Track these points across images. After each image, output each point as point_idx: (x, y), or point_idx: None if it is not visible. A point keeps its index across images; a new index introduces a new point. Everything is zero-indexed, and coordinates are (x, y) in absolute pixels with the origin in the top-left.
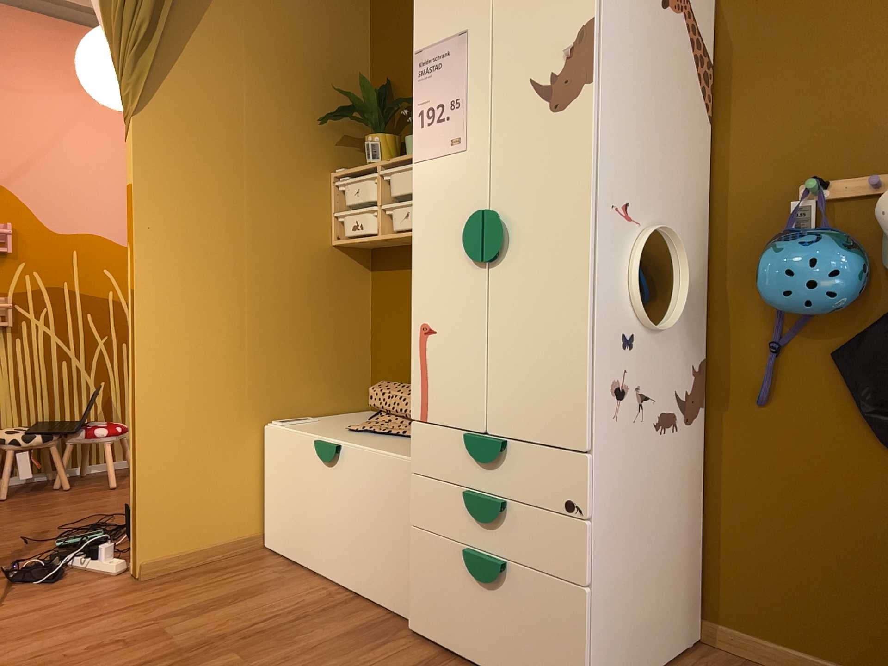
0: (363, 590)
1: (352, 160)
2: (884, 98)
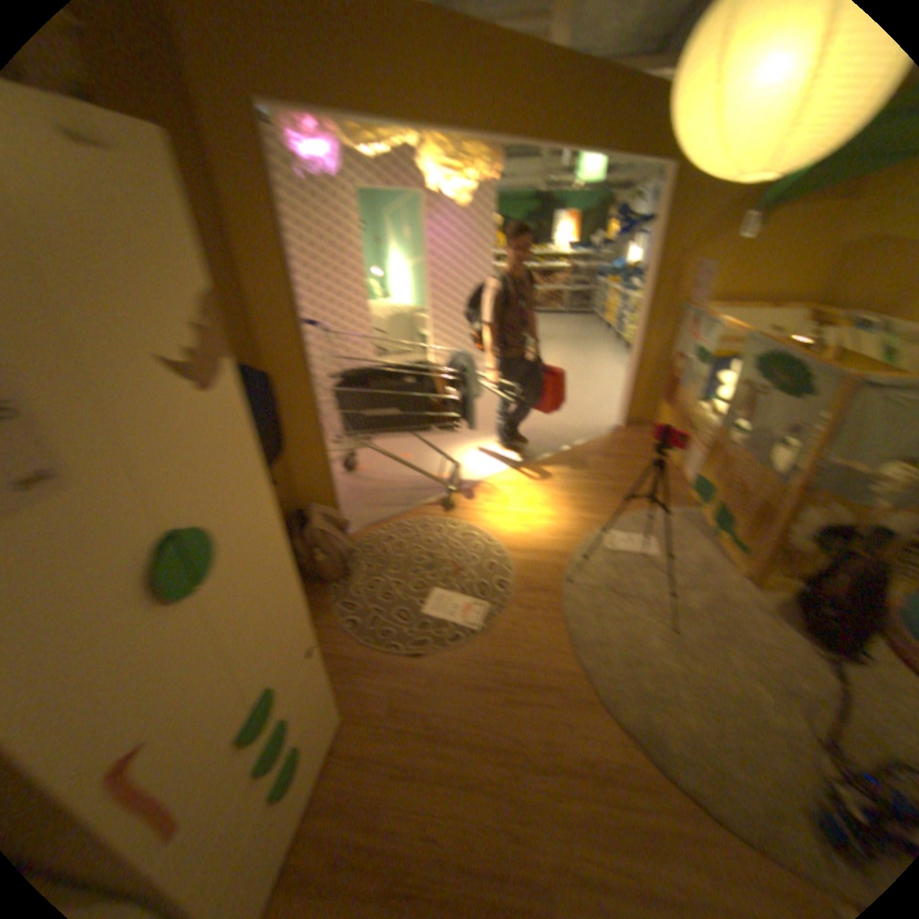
0: None
1: None
2: None
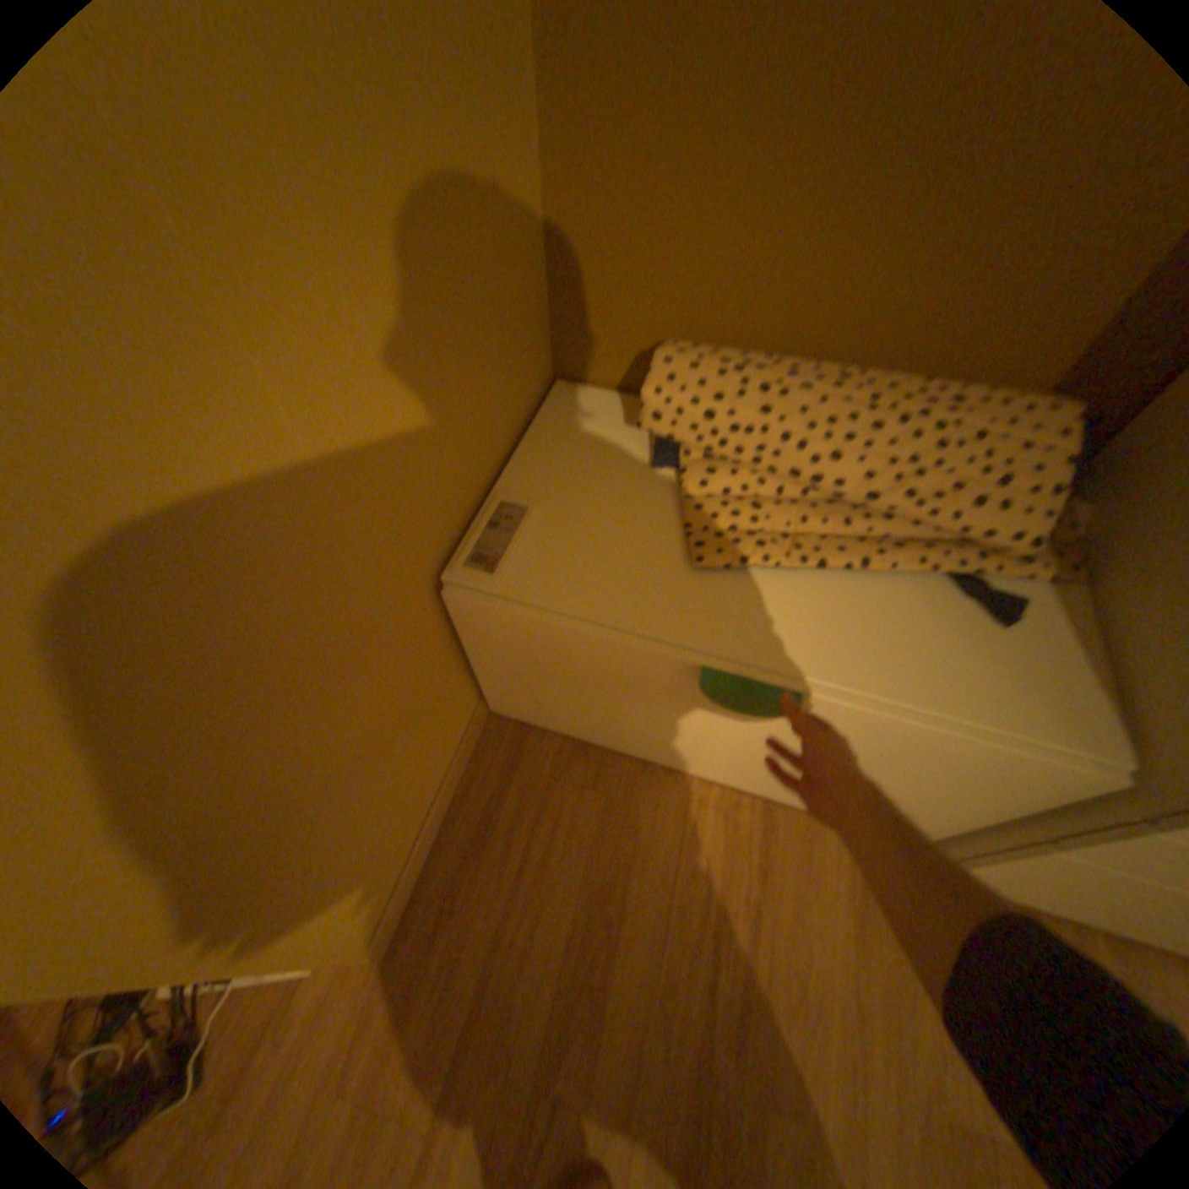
0: (787, 799)
1: None
2: None
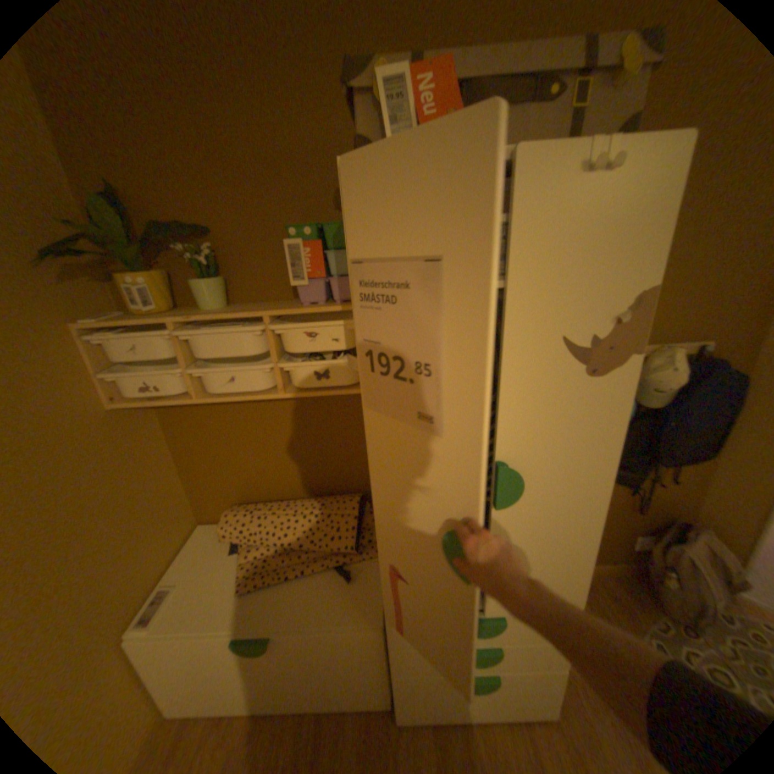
0: (324, 708)
1: (87, 296)
2: None
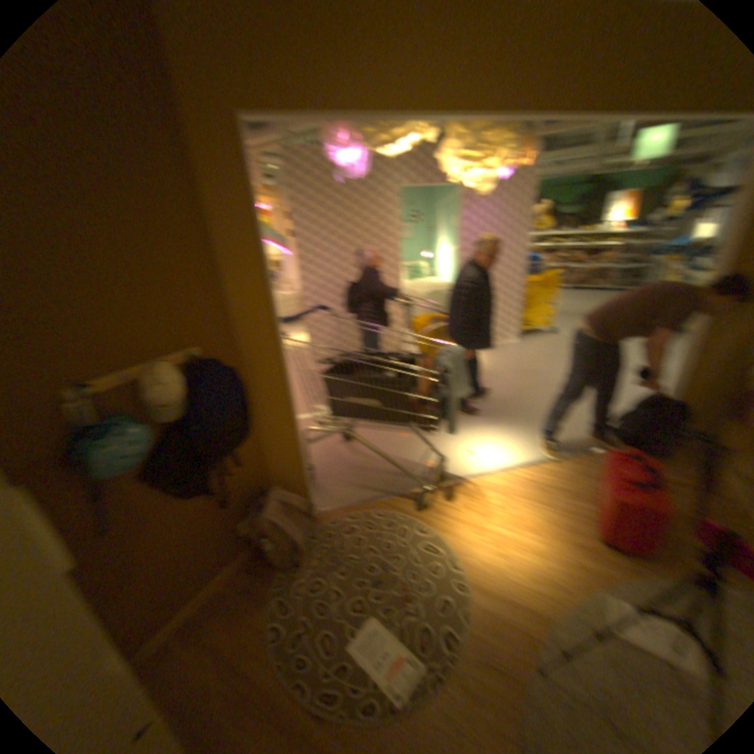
0: None
1: None
2: (94, 321)
